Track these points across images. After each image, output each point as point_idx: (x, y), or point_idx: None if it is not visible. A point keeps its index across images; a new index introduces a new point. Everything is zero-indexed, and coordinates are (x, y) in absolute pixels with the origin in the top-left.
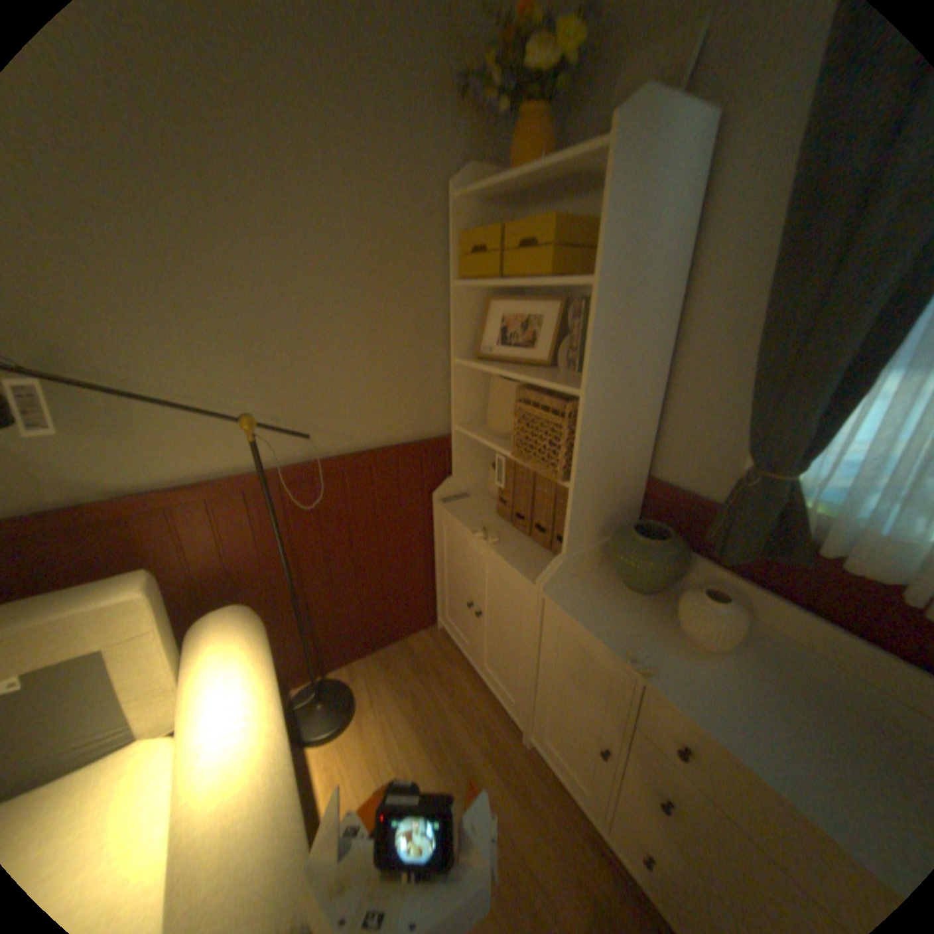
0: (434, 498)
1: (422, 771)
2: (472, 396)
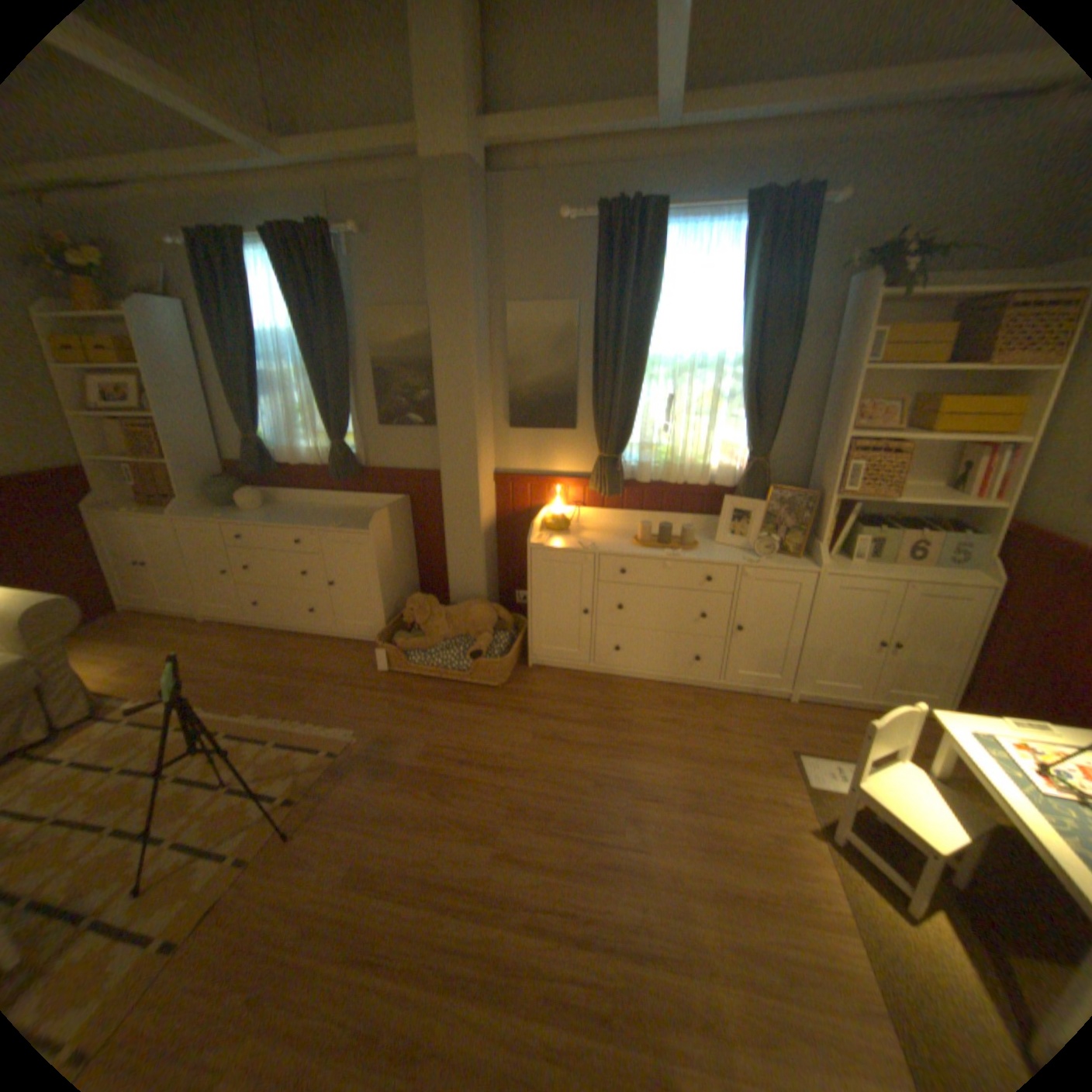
0: (79, 511)
1: (125, 652)
2: (90, 439)
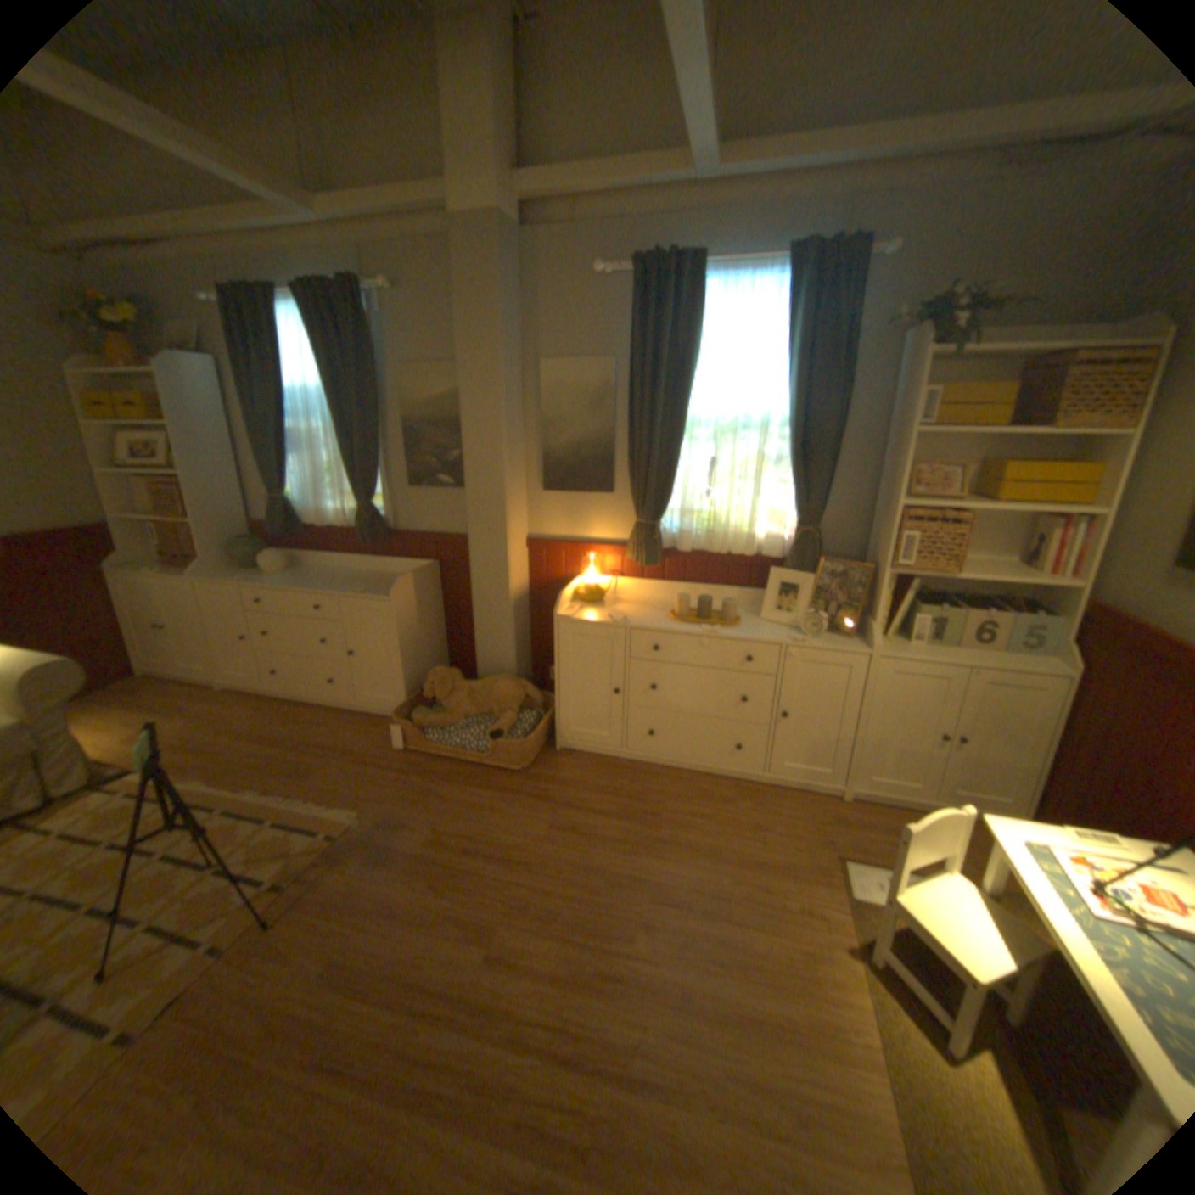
0: (101, 572)
1: (136, 721)
2: (116, 497)
